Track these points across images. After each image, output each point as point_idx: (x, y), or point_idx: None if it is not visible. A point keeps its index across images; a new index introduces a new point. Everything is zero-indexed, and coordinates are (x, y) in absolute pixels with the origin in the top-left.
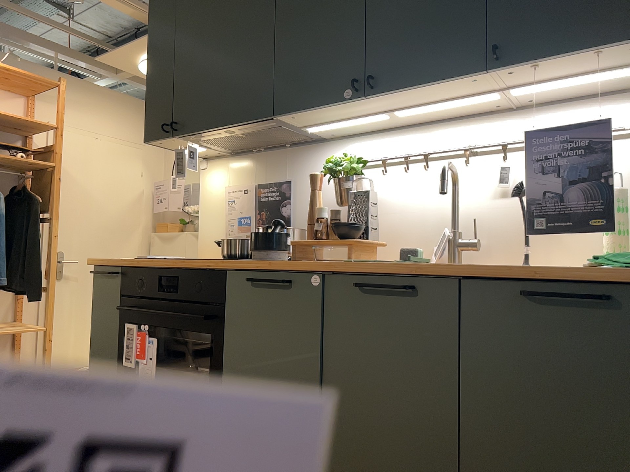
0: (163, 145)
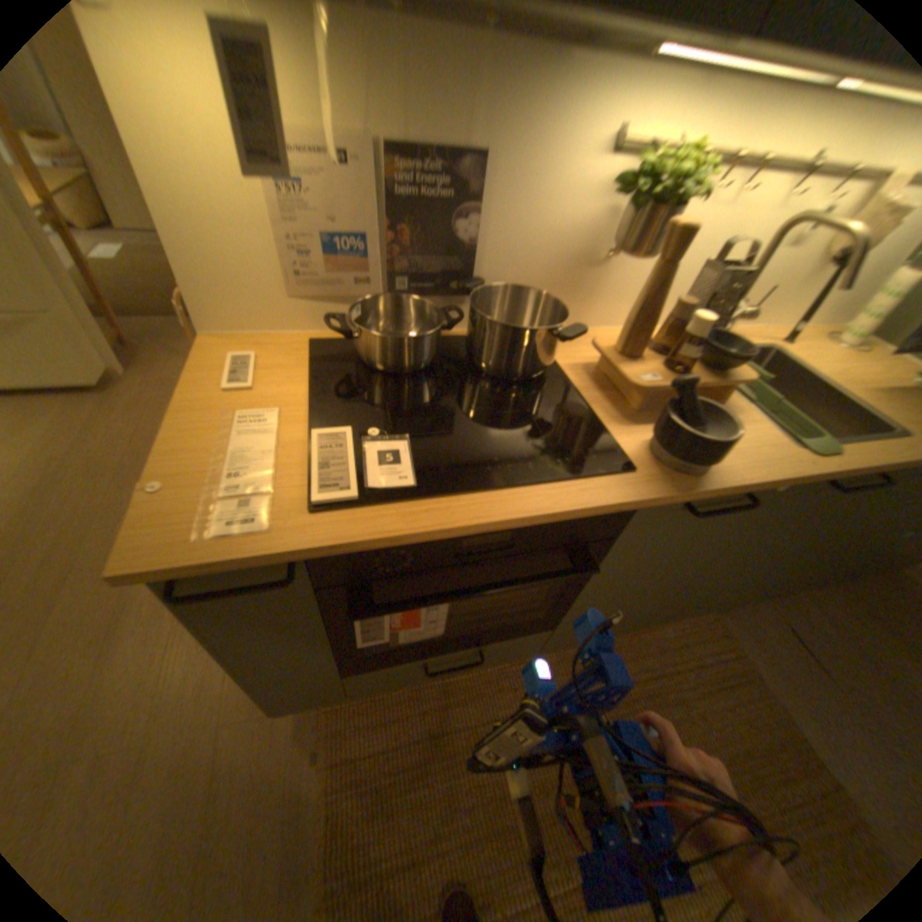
0: None
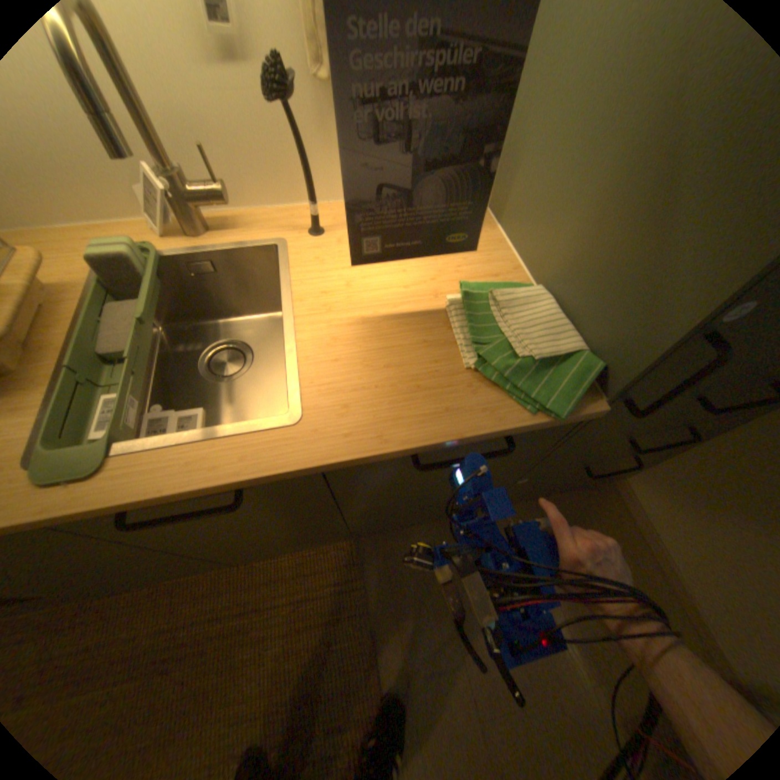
0: None
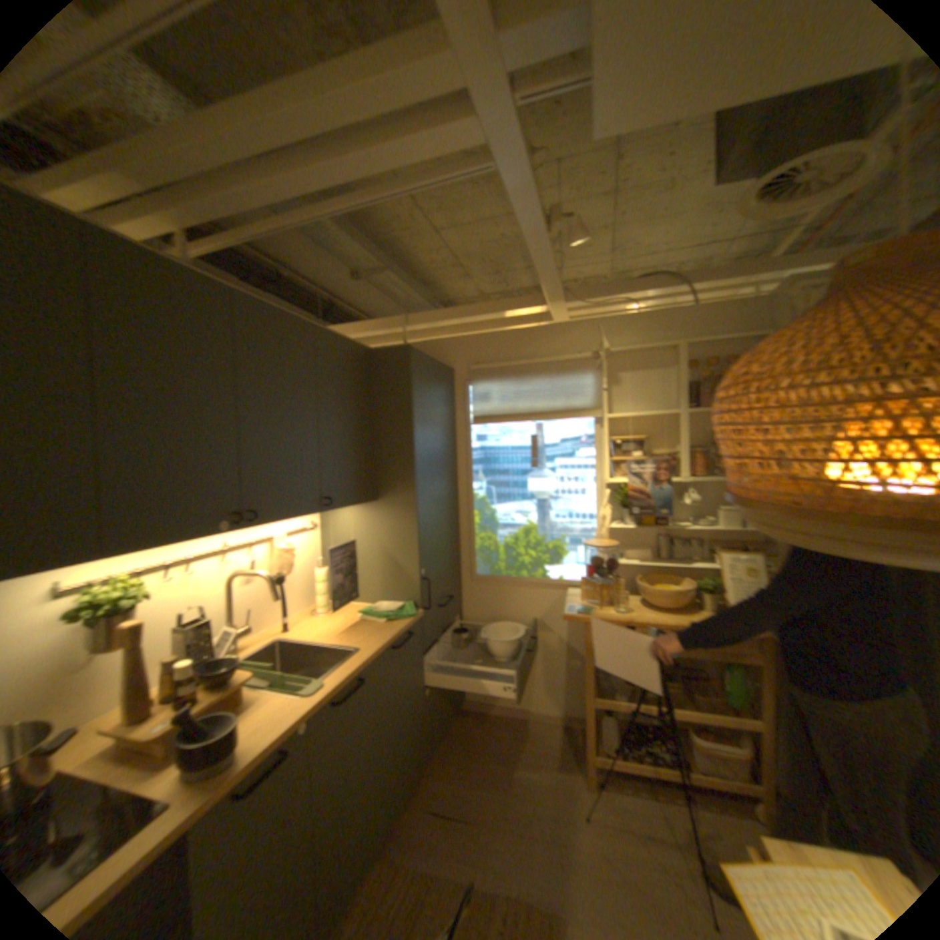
0: None
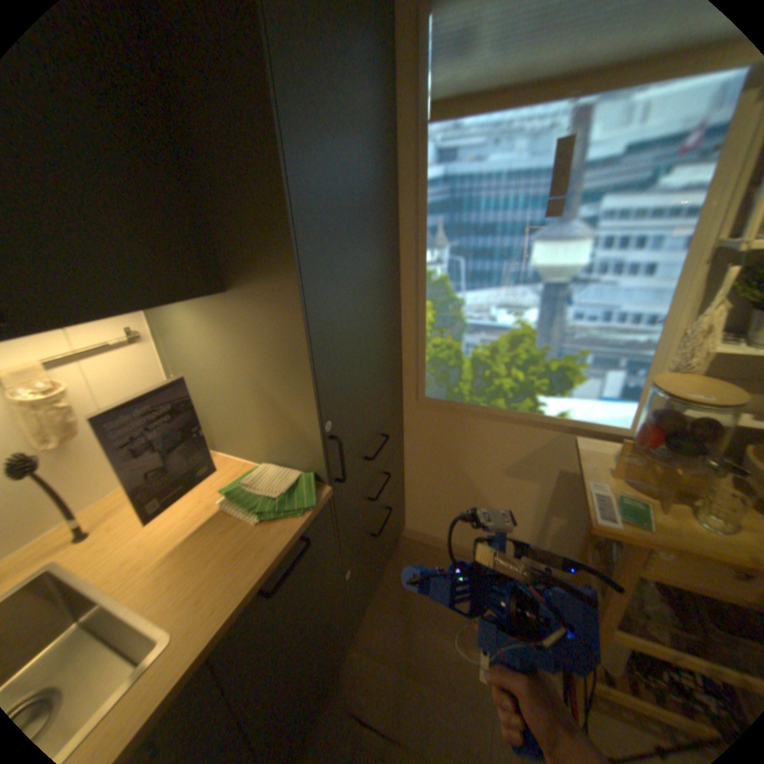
0: None
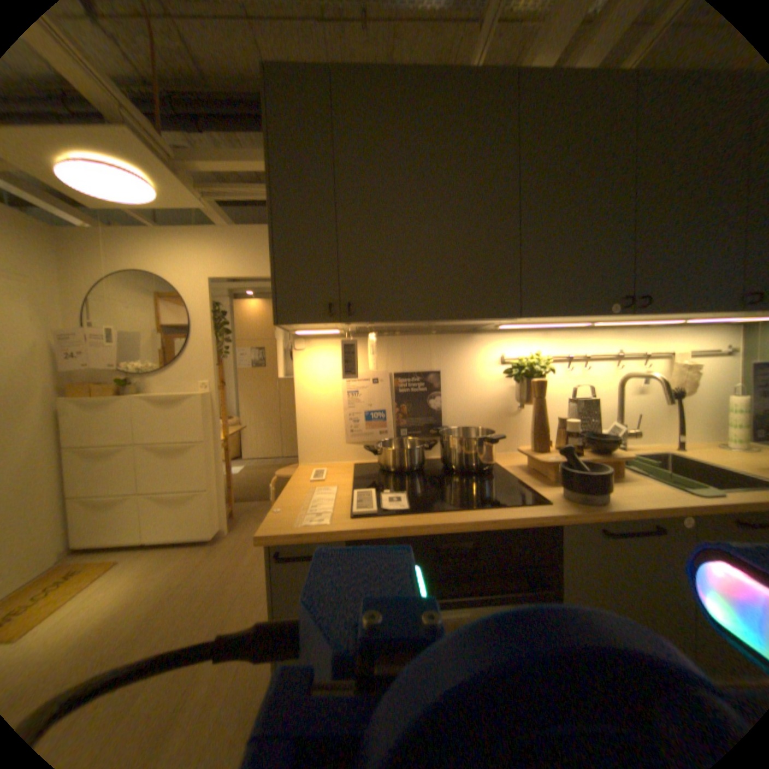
0: (295, 325)
